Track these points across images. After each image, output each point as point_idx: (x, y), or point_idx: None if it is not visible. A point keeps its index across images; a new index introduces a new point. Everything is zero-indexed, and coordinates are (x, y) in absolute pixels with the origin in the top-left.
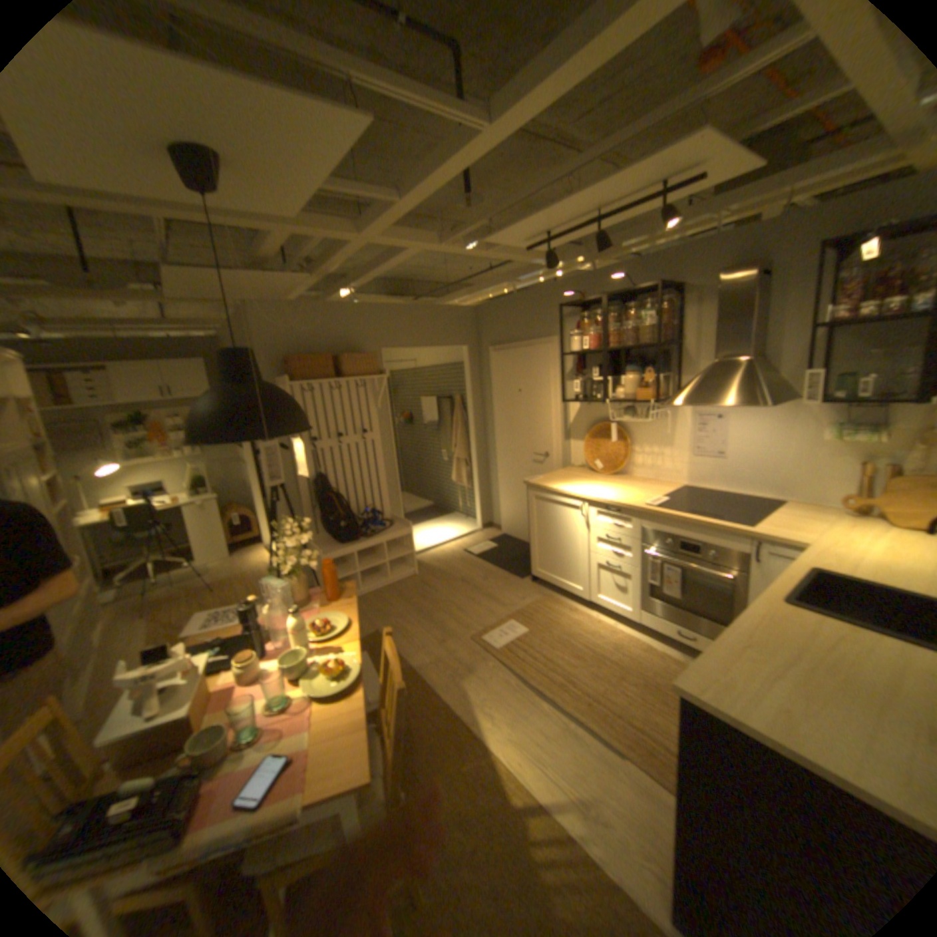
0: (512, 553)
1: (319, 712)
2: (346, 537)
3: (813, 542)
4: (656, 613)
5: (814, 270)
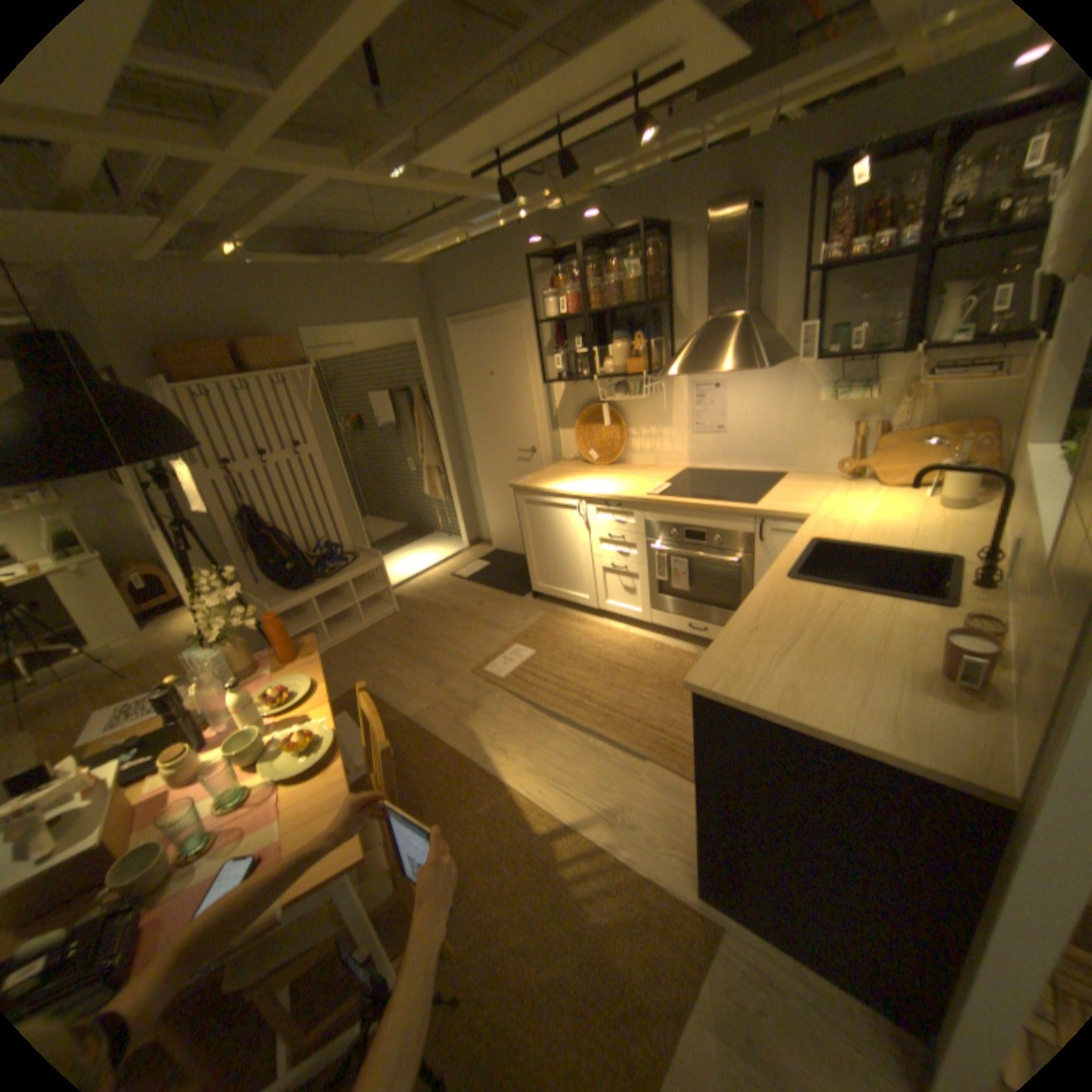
0: (508, 570)
1: (289, 796)
2: (299, 582)
3: (811, 512)
4: (667, 609)
5: (806, 202)
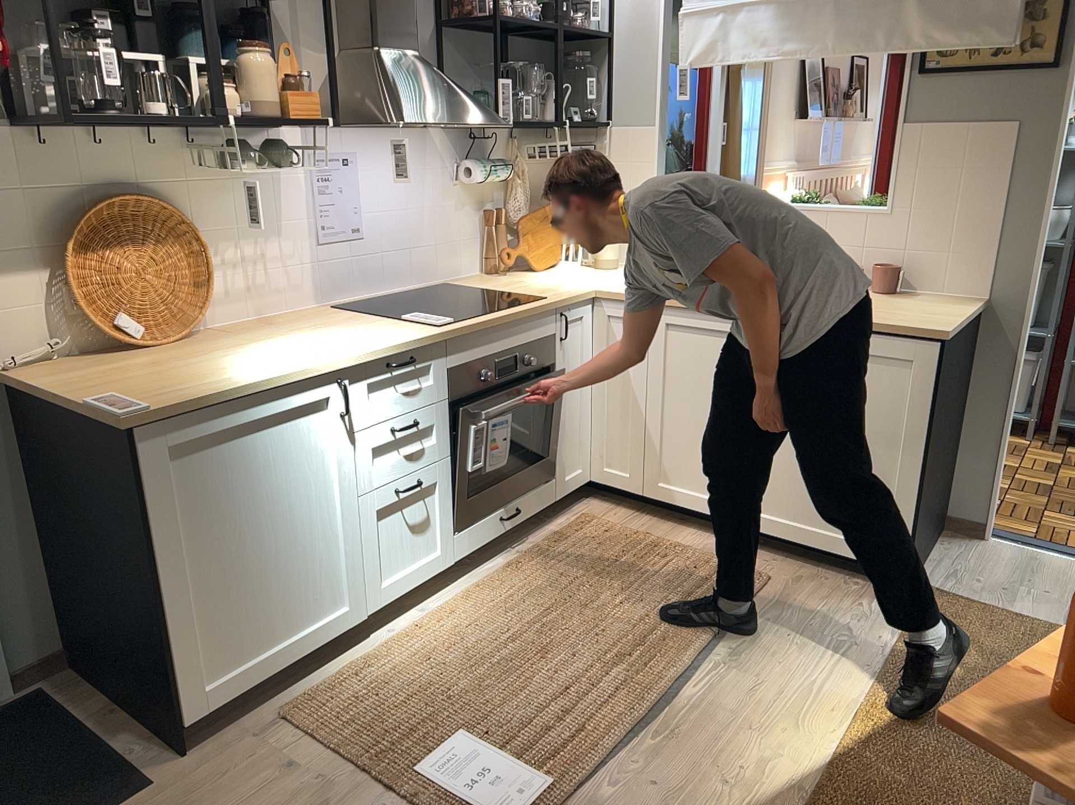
0: None
1: None
2: None
3: (588, 288)
4: (464, 524)
5: None
